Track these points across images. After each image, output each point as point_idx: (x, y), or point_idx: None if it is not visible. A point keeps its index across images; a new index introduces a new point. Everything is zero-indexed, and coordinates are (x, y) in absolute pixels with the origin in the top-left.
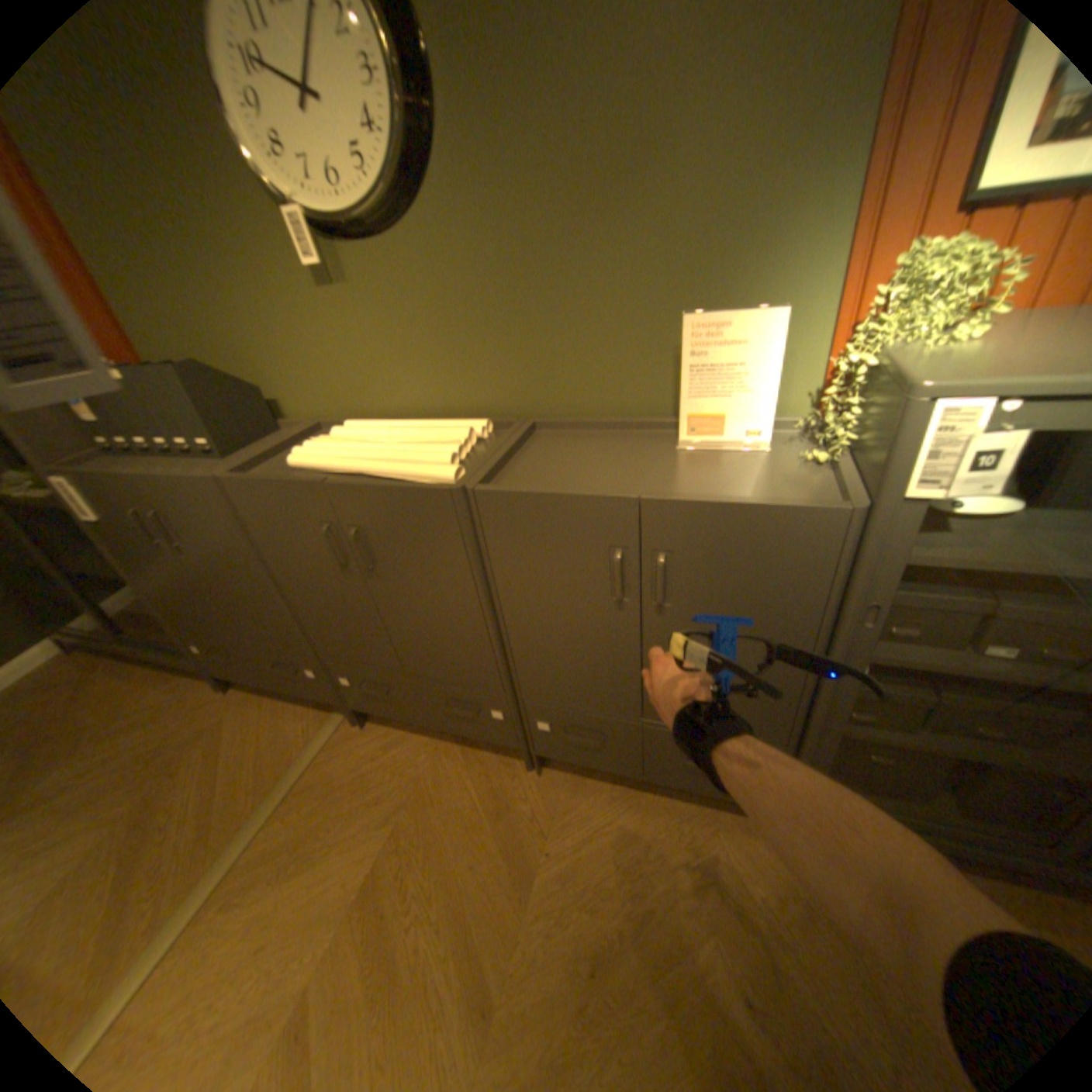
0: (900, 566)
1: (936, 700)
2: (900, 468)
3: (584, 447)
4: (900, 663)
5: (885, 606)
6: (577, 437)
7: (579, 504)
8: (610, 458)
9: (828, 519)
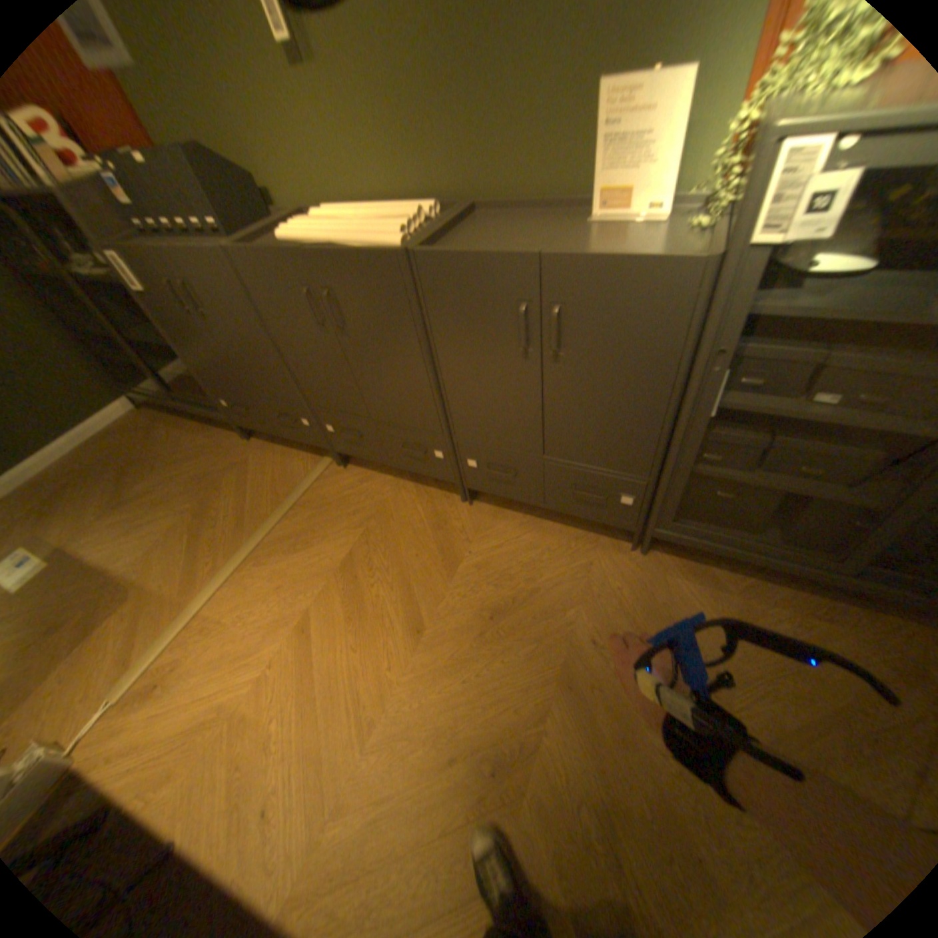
0: (744, 312)
1: (769, 441)
2: (747, 214)
3: (512, 224)
4: (741, 407)
5: (729, 351)
6: (508, 217)
7: (493, 261)
8: (530, 231)
9: (687, 267)
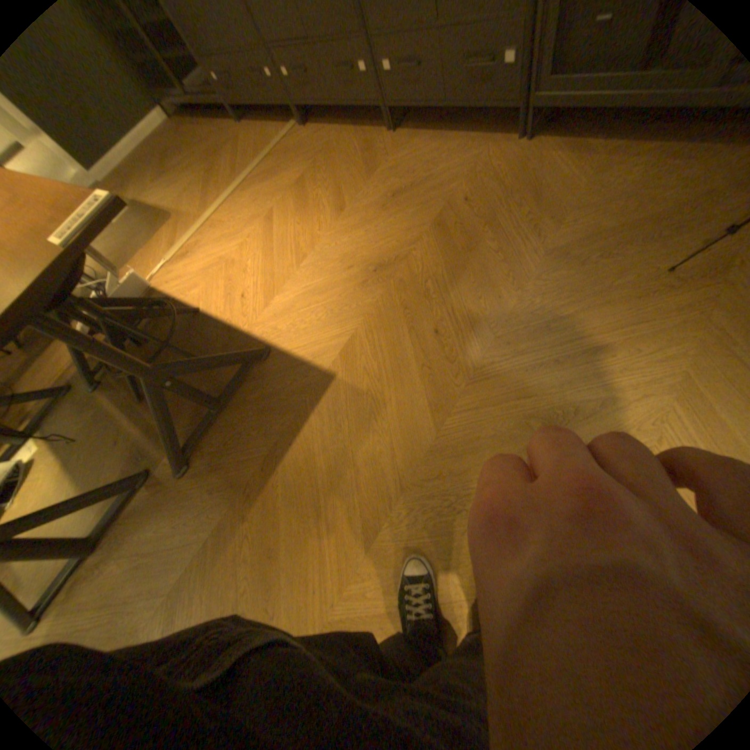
0: None
1: None
2: None
3: None
4: None
5: None
6: None
7: None
8: None
9: None
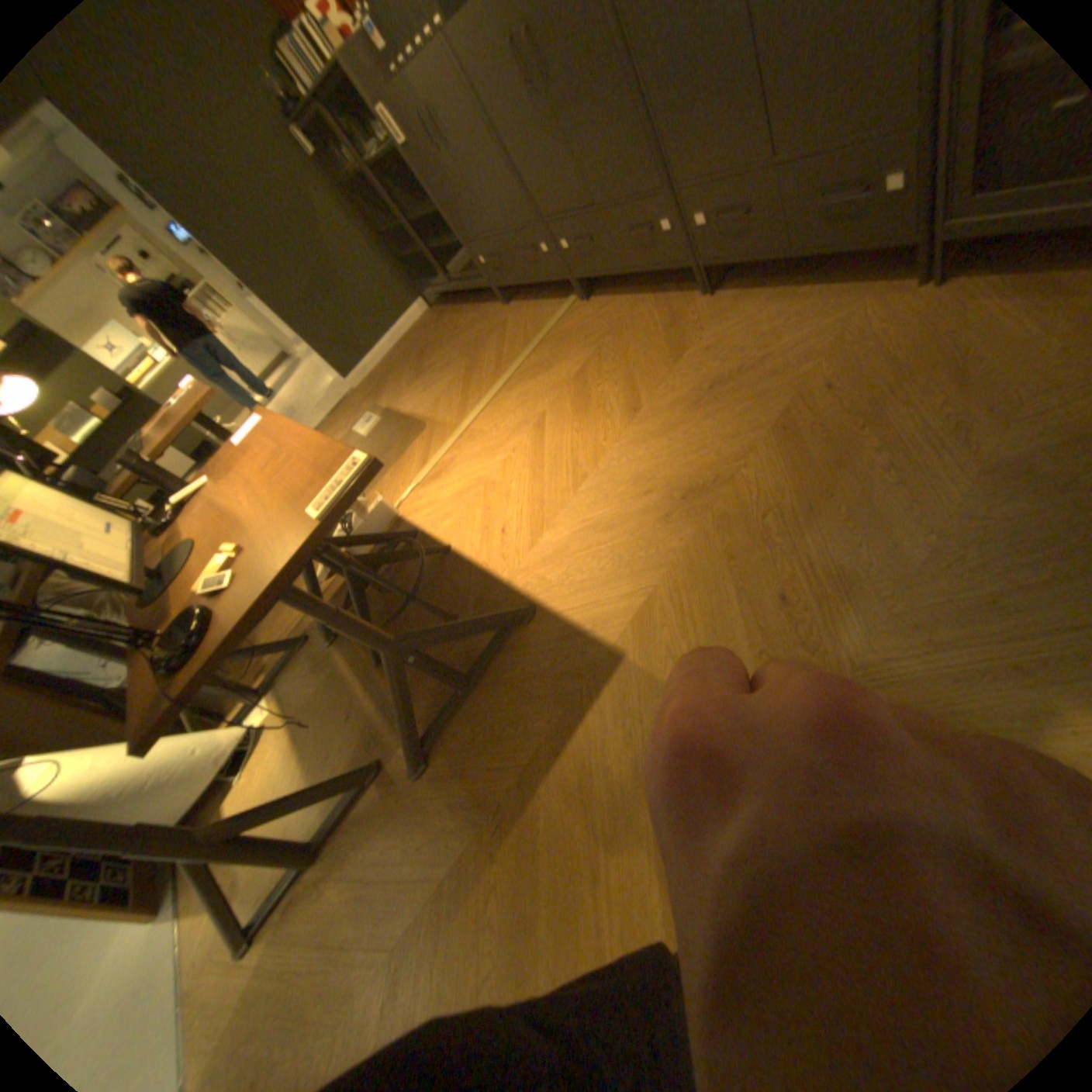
0: None
1: None
2: None
3: None
4: None
5: None
6: None
7: None
8: None
9: None
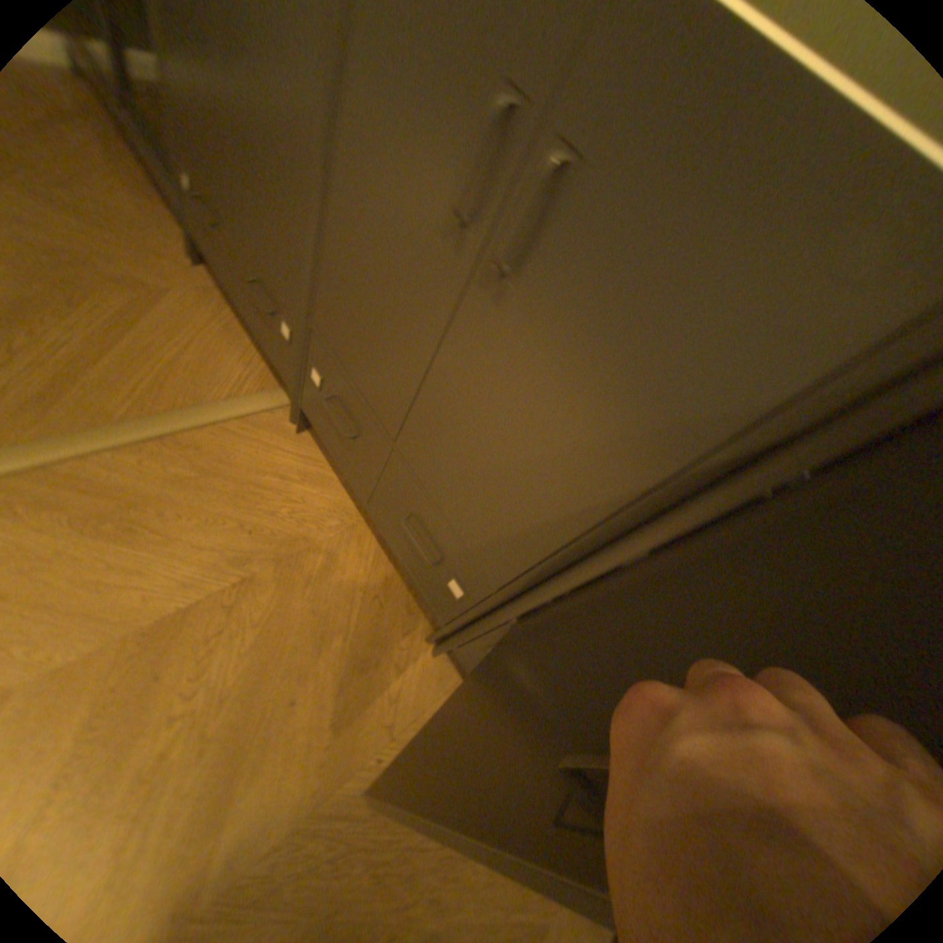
0: None
1: None
2: None
3: None
4: None
5: None
6: None
7: None
8: None
9: None
